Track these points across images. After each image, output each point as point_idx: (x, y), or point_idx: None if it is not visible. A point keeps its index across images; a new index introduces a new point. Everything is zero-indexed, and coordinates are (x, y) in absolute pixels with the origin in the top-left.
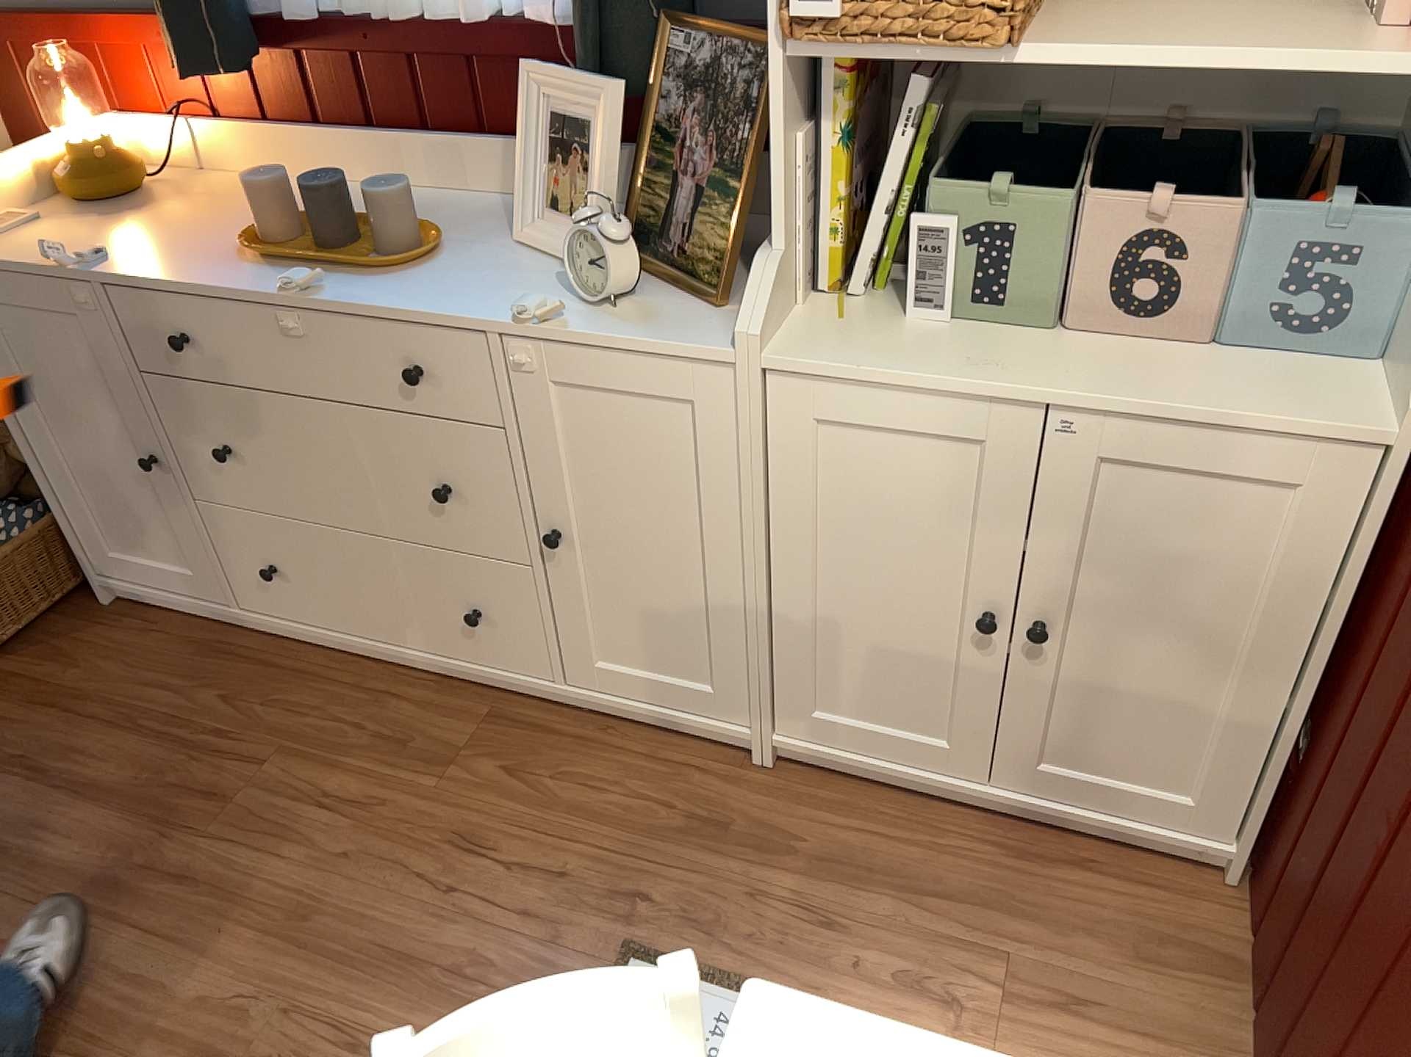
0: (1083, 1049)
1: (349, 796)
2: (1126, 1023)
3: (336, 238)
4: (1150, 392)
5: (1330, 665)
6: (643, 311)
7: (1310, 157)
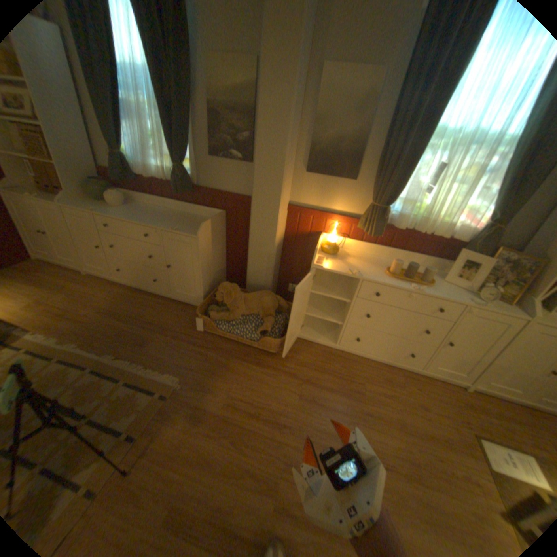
0: None
1: (389, 396)
2: None
3: (411, 275)
4: None
5: None
6: (496, 304)
7: None
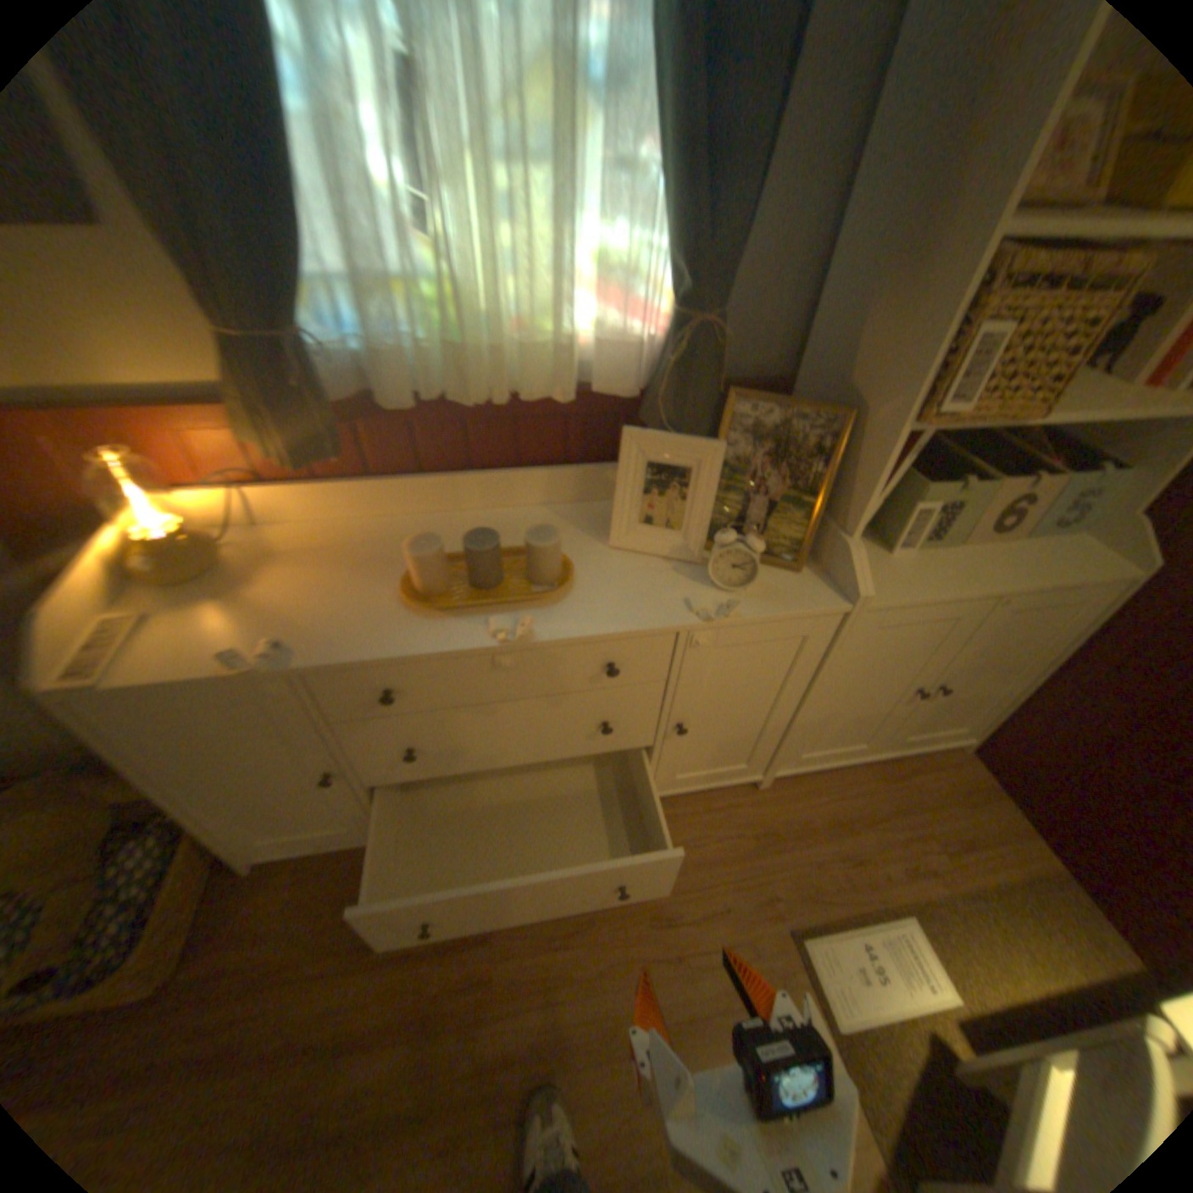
0: (996, 871)
1: (564, 939)
2: (997, 848)
3: (489, 577)
4: (1044, 575)
5: (1067, 668)
6: (759, 586)
7: (1035, 433)
